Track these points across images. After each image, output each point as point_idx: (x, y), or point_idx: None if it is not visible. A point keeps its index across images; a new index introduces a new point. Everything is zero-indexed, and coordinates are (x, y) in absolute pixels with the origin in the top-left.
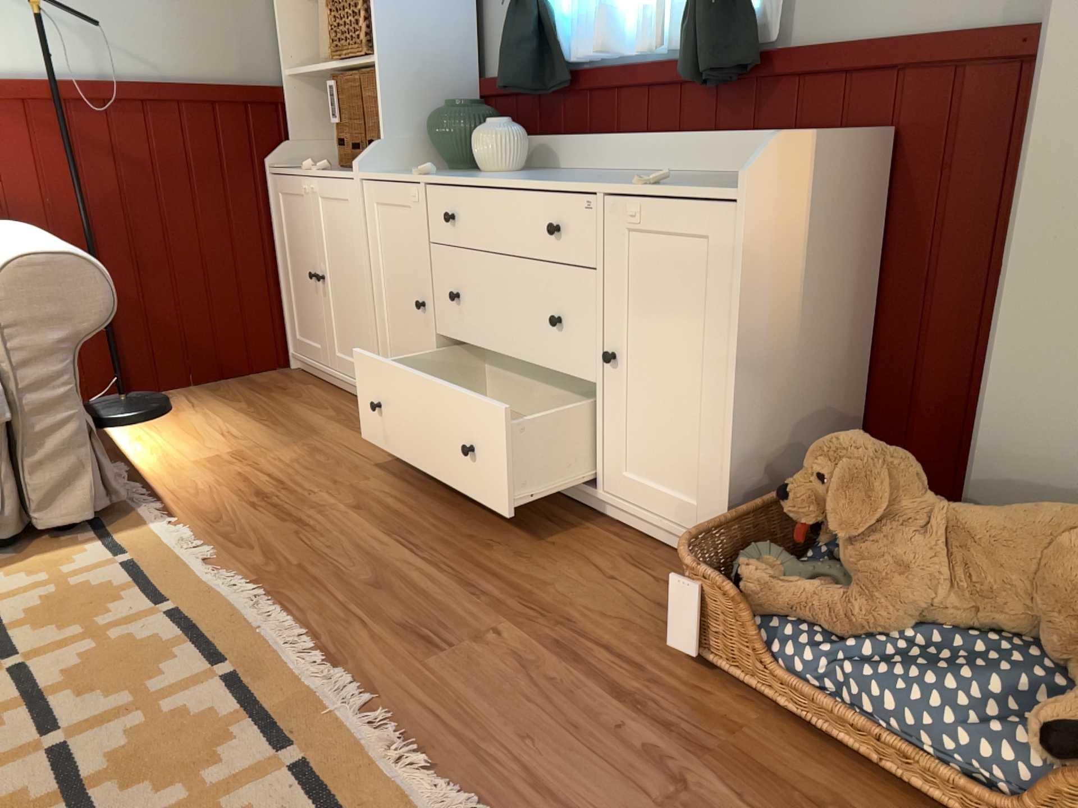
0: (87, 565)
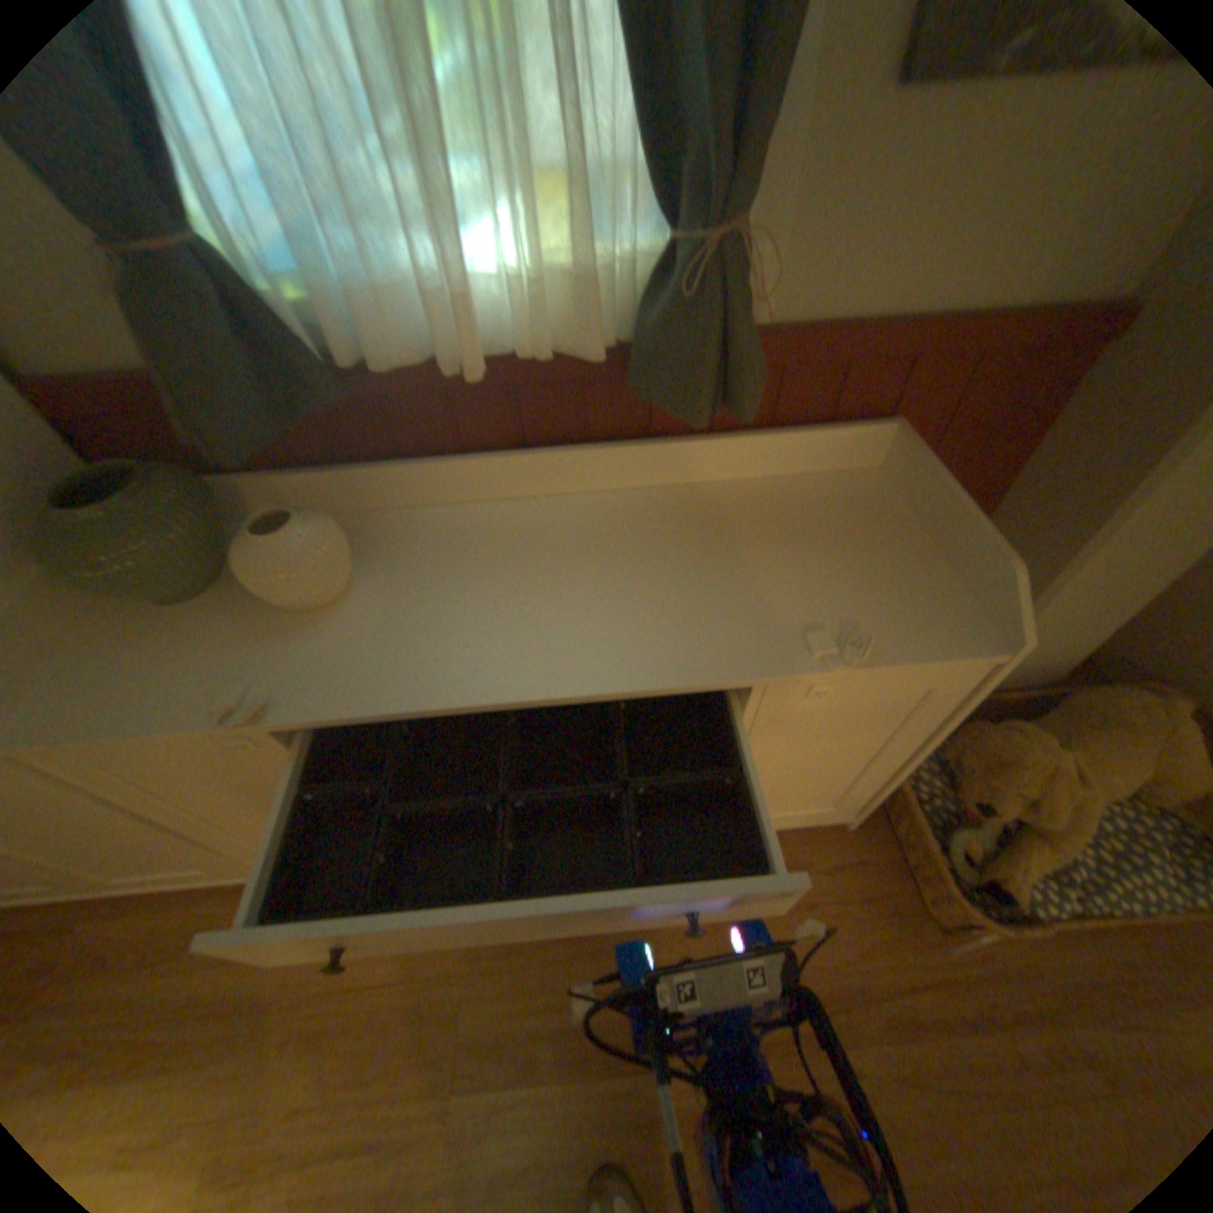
0: None
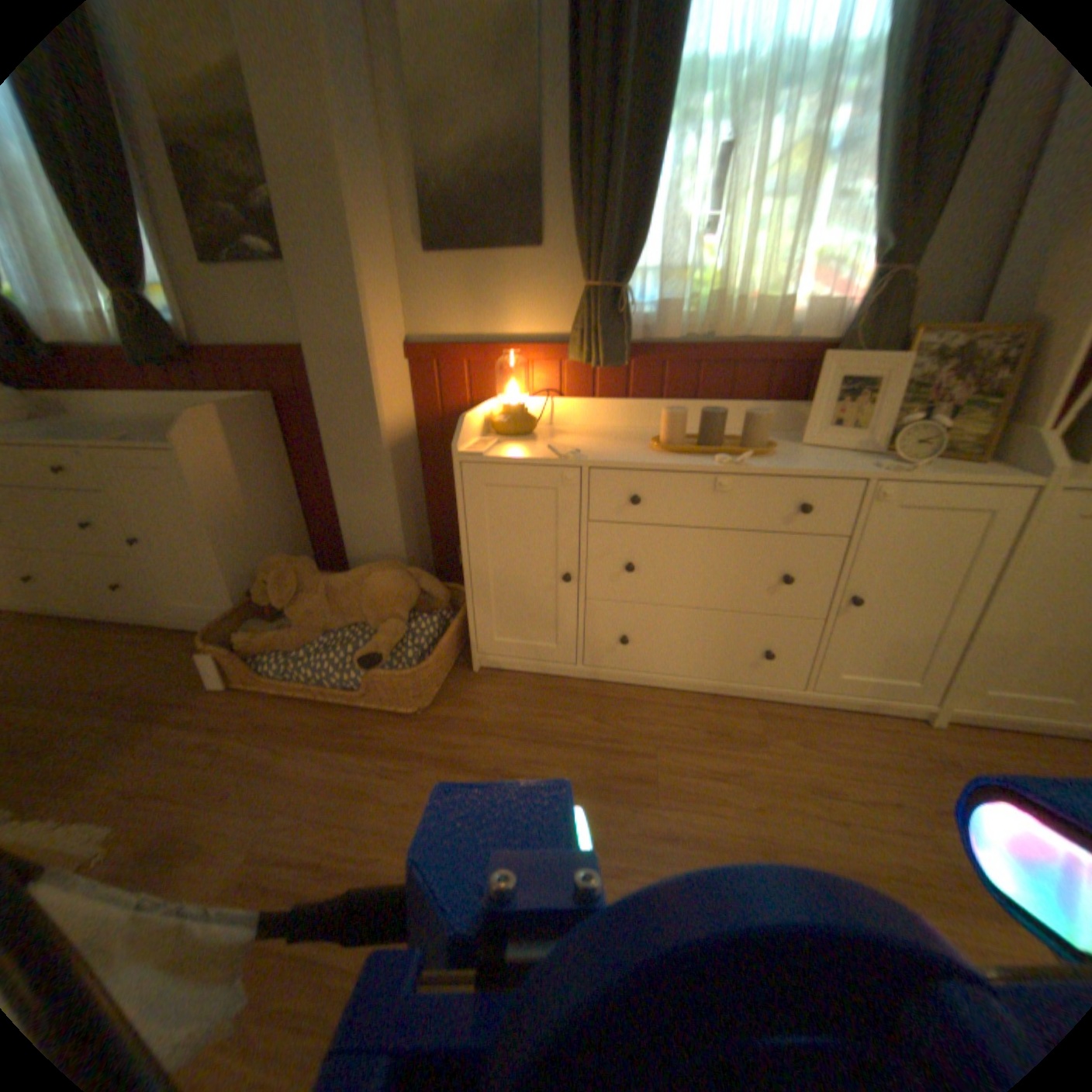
0: None
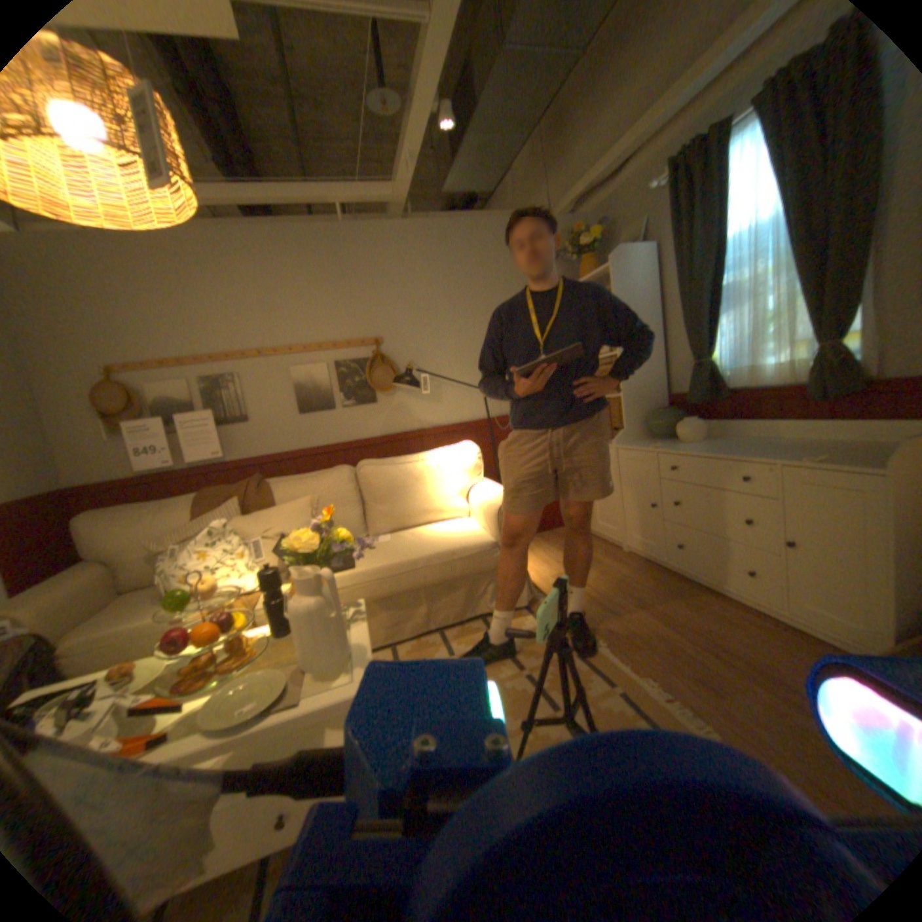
0: (532, 628)
